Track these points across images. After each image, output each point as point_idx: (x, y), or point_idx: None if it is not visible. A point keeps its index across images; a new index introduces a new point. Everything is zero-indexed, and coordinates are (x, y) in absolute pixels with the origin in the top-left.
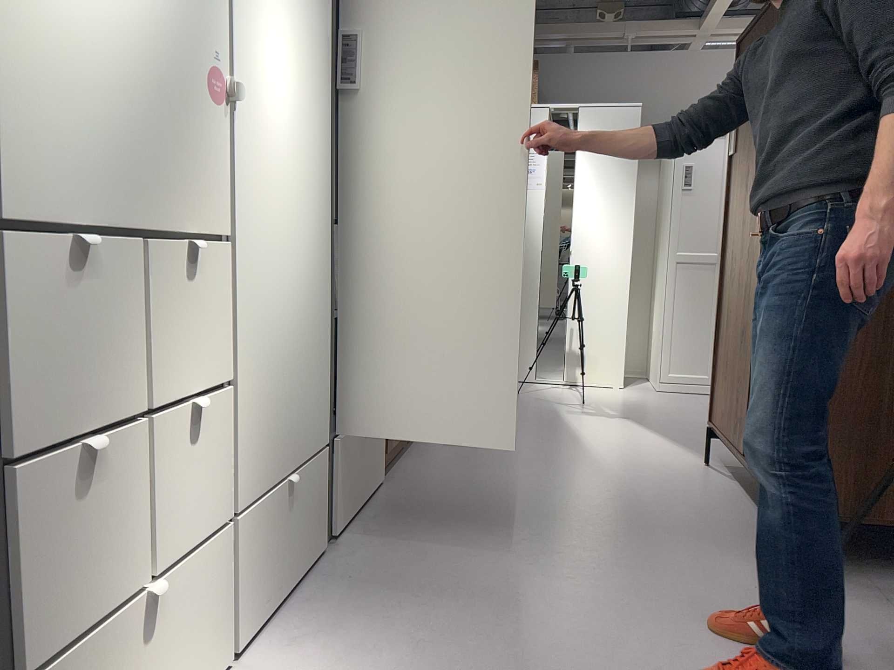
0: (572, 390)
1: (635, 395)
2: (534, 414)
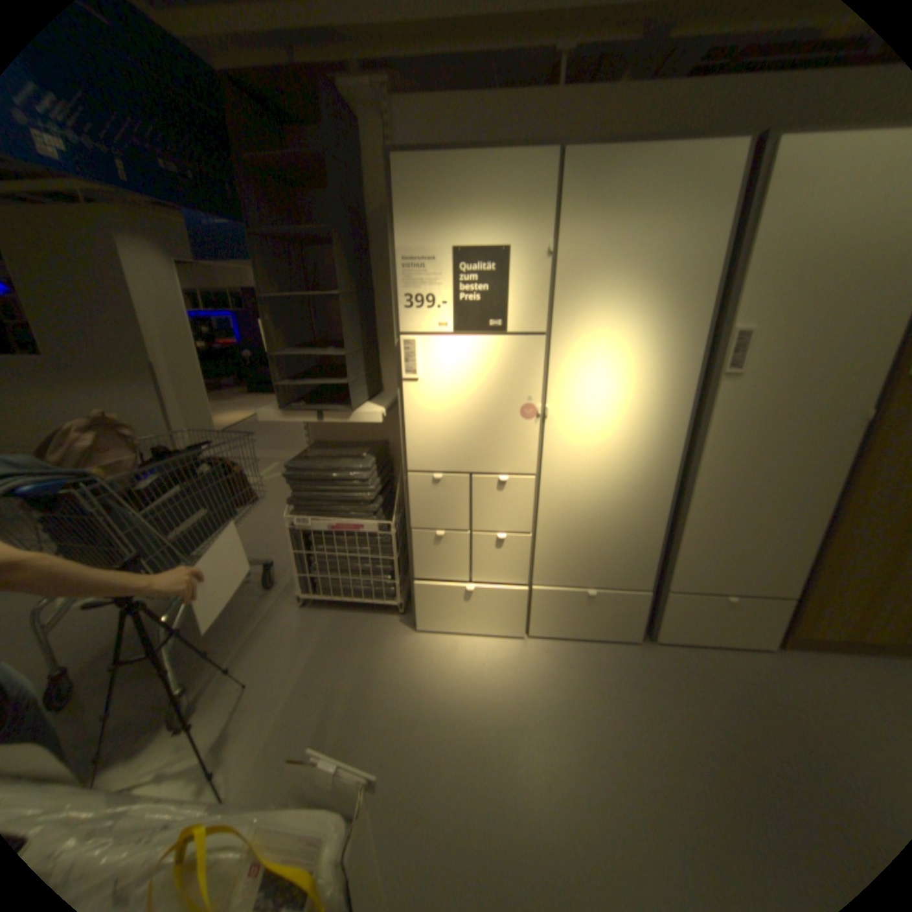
0: None
1: None
2: None
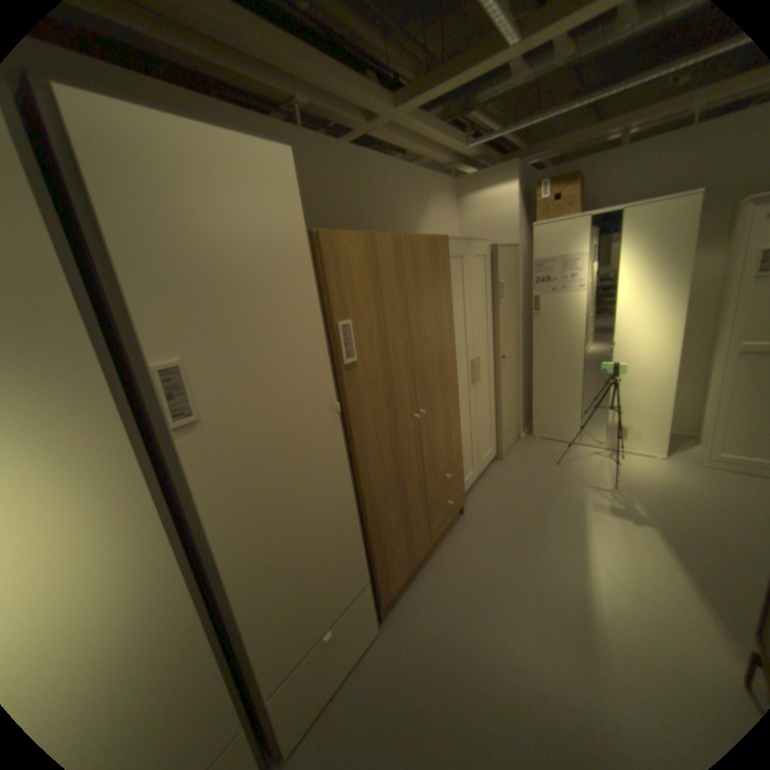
0: (610, 461)
1: (677, 475)
2: (560, 504)
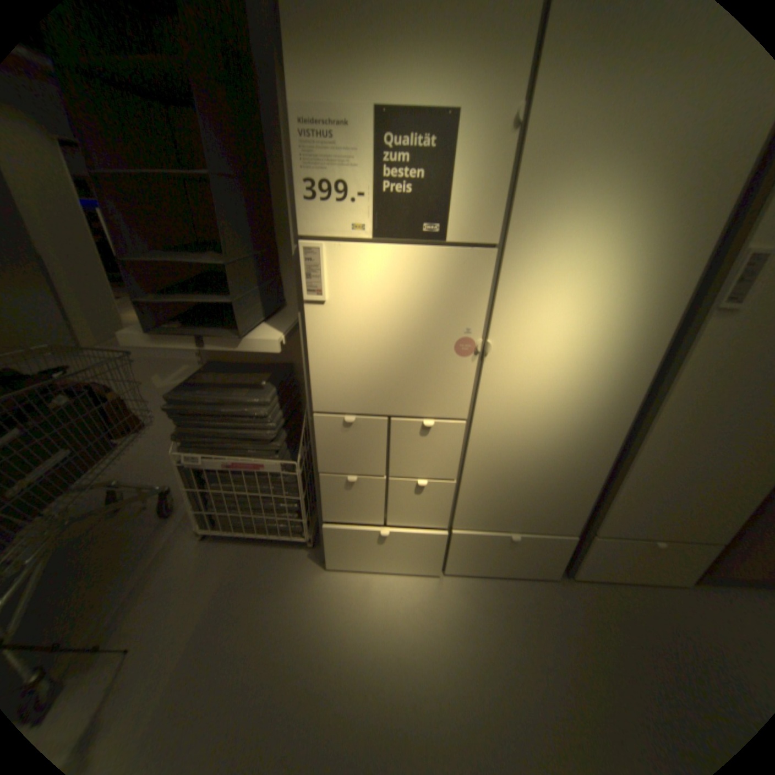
0: None
1: None
2: None
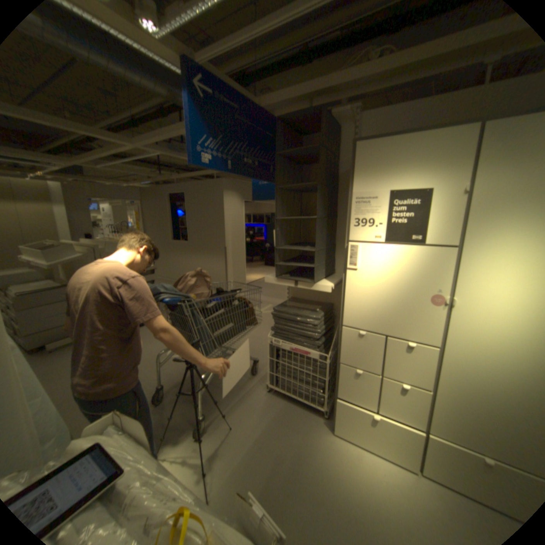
0: None
1: None
2: None
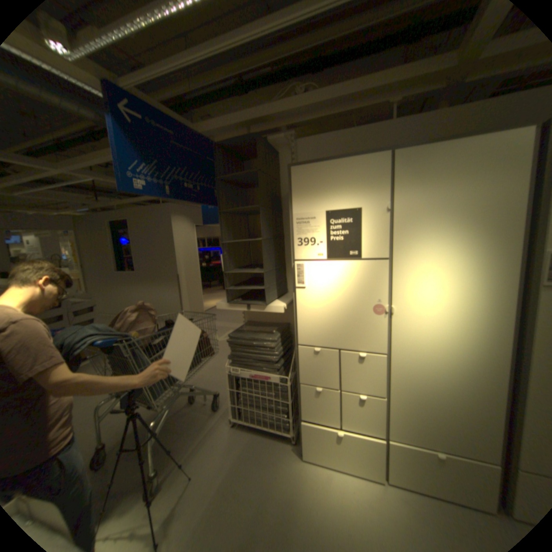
0: None
1: None
2: None
